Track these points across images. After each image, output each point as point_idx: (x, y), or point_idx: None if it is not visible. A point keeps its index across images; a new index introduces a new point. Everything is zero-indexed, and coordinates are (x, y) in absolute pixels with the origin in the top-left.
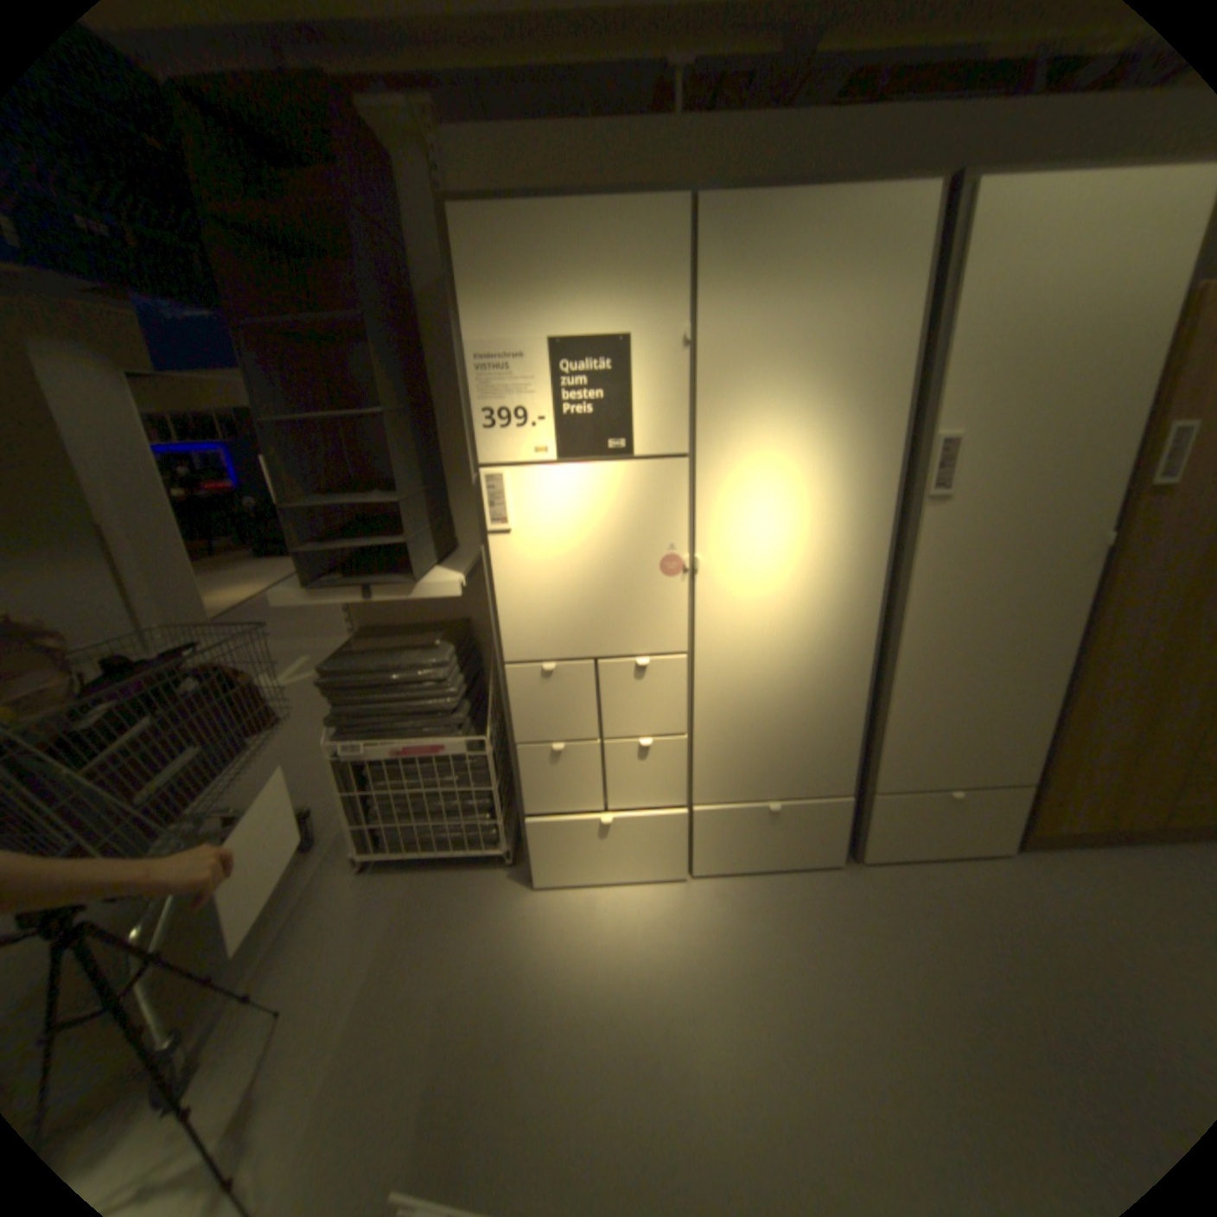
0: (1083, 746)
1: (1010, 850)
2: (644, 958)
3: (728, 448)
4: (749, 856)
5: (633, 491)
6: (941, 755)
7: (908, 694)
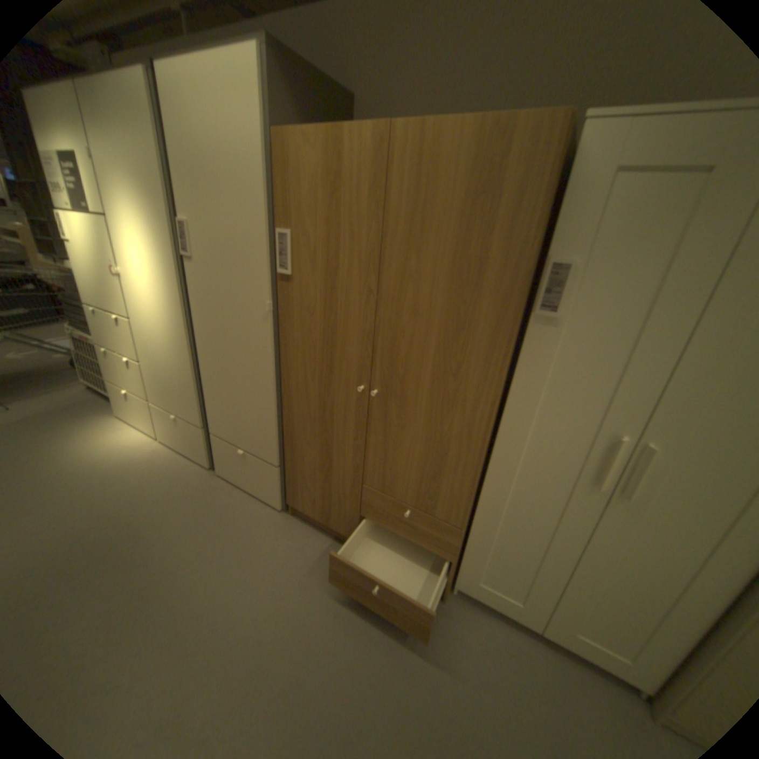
0: (294, 451)
1: (276, 504)
2: (99, 452)
3: (115, 213)
4: (173, 441)
5: (95, 229)
6: (229, 421)
7: (206, 375)
